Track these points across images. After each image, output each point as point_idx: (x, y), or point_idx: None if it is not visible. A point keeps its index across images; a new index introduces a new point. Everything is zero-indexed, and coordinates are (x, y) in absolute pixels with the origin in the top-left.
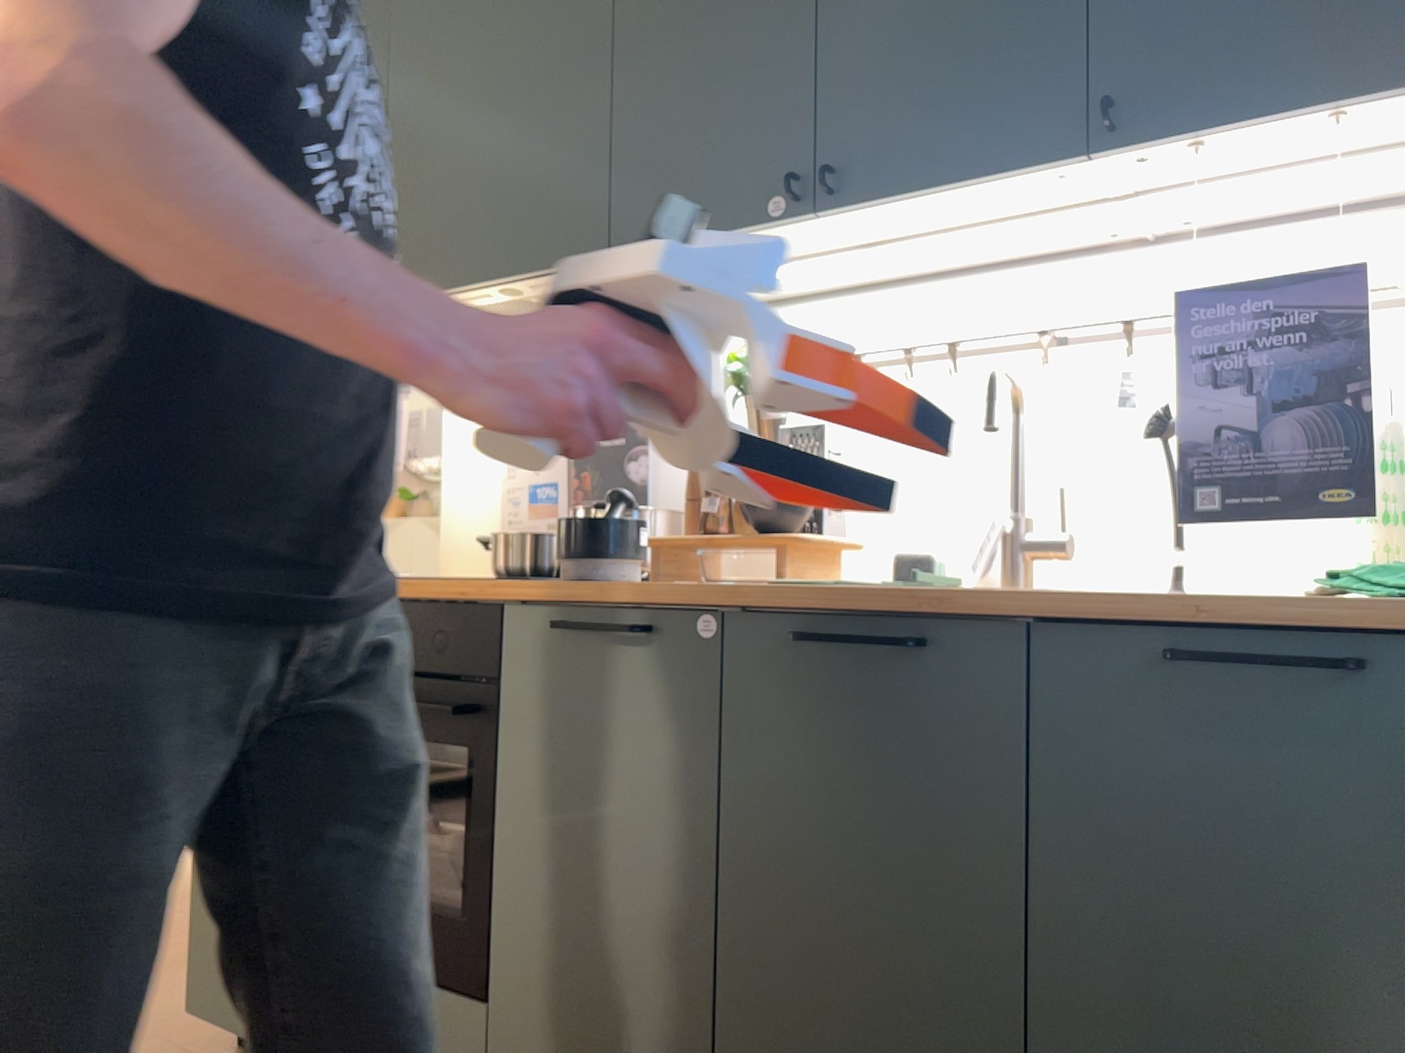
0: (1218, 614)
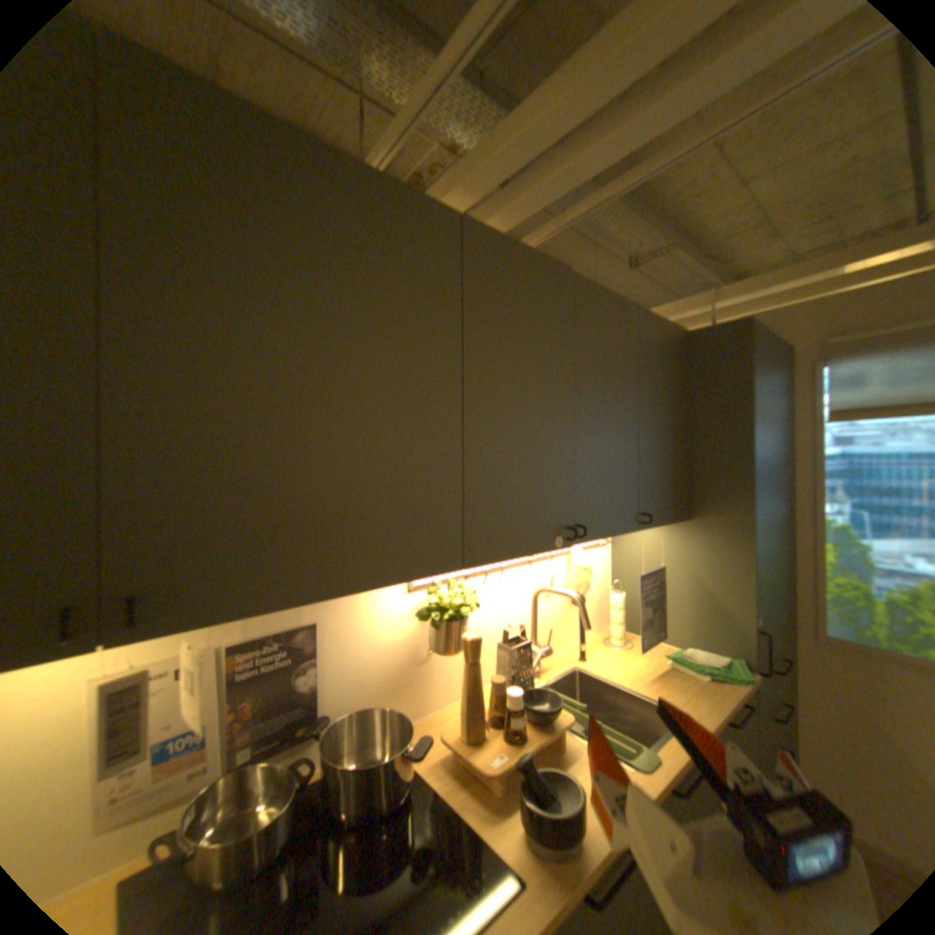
0: (738, 709)
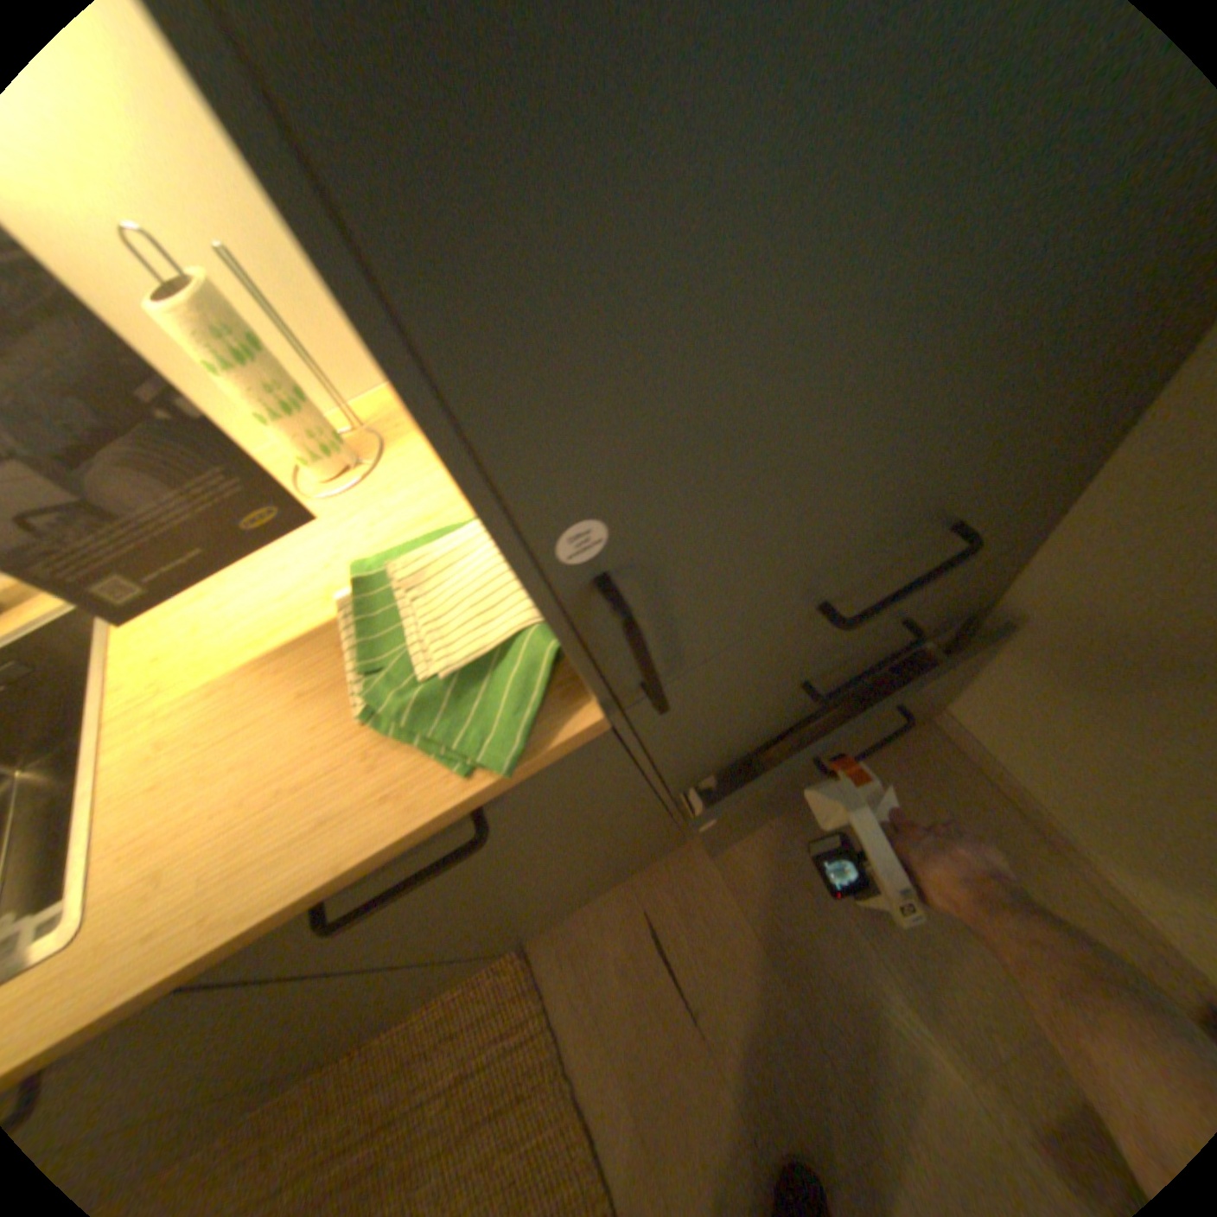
0: (322, 898)
